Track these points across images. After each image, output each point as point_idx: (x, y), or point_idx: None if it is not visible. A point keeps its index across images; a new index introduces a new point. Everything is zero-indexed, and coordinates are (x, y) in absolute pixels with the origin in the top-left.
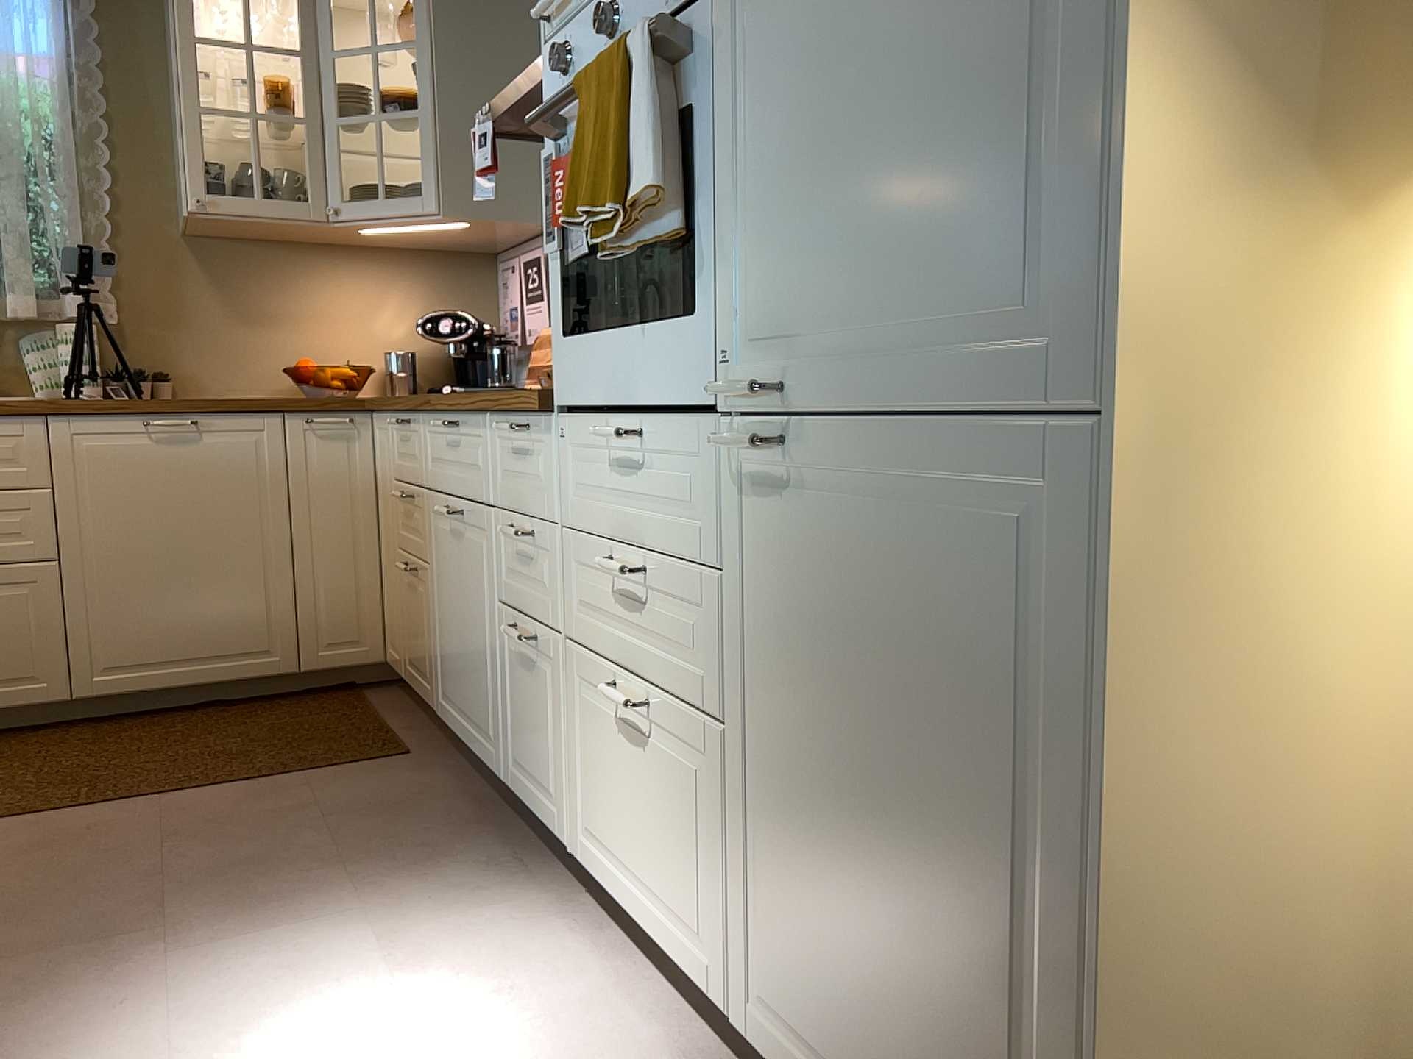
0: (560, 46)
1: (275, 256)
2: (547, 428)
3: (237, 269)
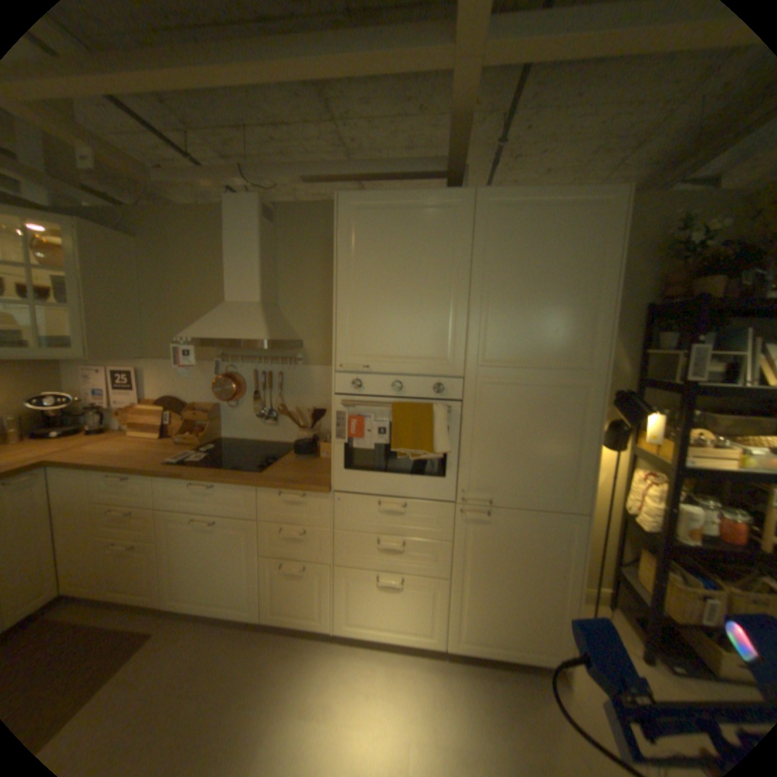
0: (356, 382)
1: None
2: (322, 496)
3: None
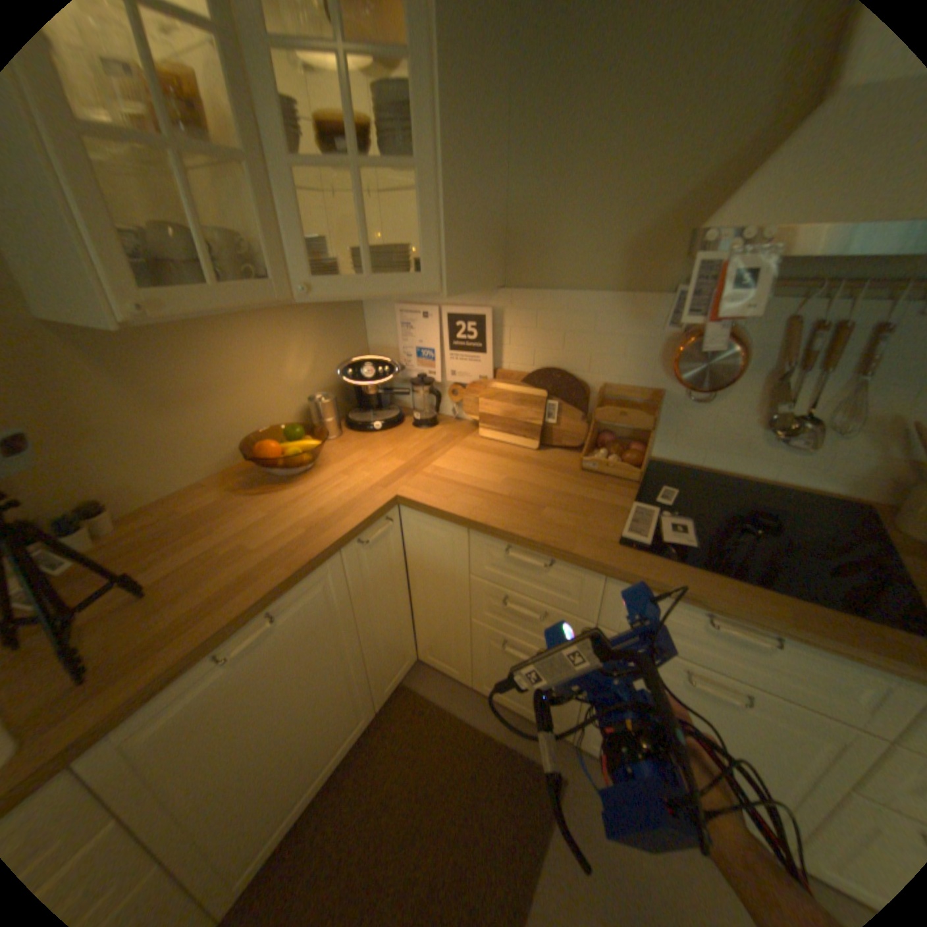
0: None
1: (173, 326)
2: None
3: (134, 351)
